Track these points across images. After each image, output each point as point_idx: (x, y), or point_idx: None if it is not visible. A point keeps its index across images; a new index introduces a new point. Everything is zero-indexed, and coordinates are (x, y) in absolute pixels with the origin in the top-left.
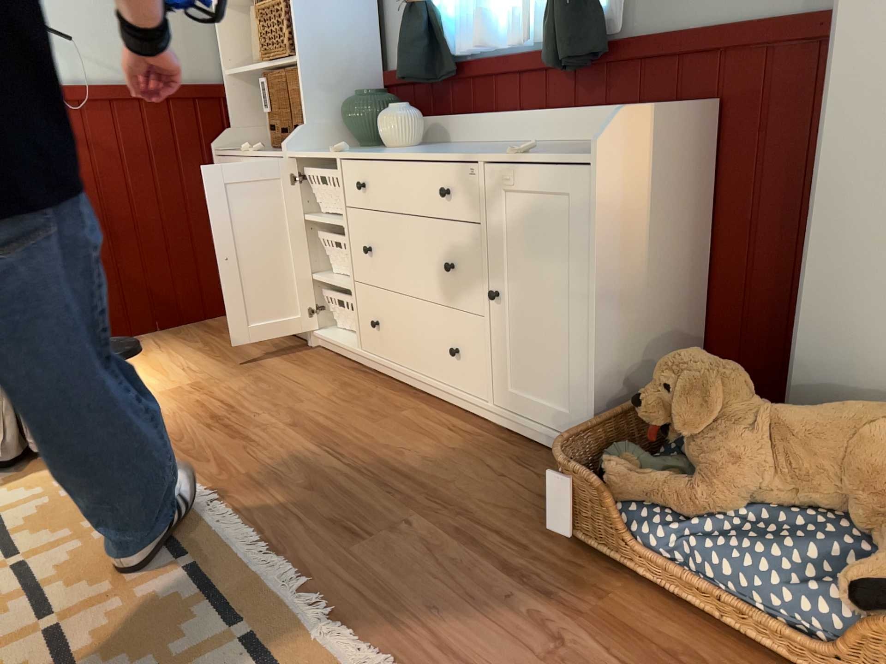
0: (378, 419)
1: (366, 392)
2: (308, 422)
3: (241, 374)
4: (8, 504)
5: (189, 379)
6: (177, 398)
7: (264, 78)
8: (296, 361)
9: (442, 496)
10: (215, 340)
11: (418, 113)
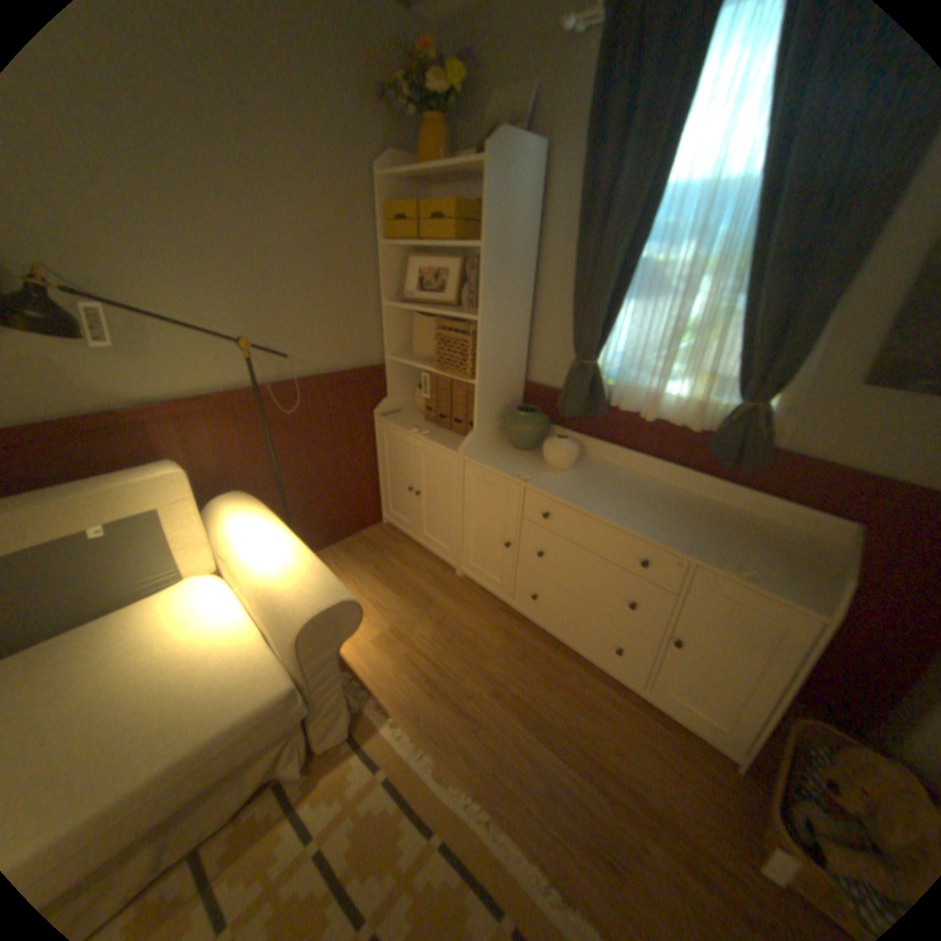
0: (556, 689)
1: (528, 646)
2: (505, 691)
3: (421, 614)
4: (319, 832)
5: (384, 621)
6: (388, 652)
7: (425, 370)
8: (456, 597)
9: (653, 808)
10: (380, 562)
11: (576, 443)
